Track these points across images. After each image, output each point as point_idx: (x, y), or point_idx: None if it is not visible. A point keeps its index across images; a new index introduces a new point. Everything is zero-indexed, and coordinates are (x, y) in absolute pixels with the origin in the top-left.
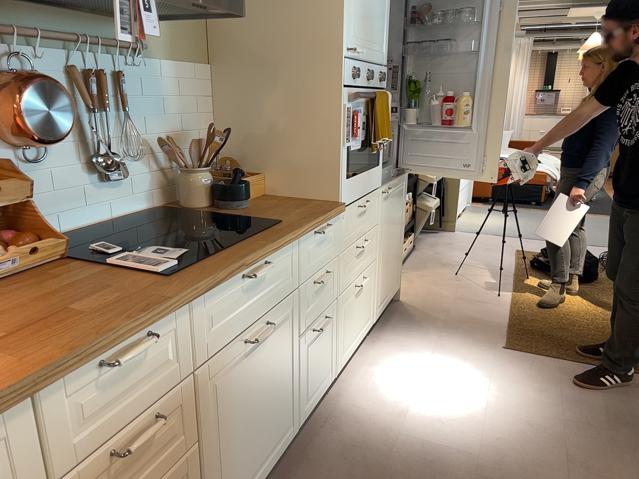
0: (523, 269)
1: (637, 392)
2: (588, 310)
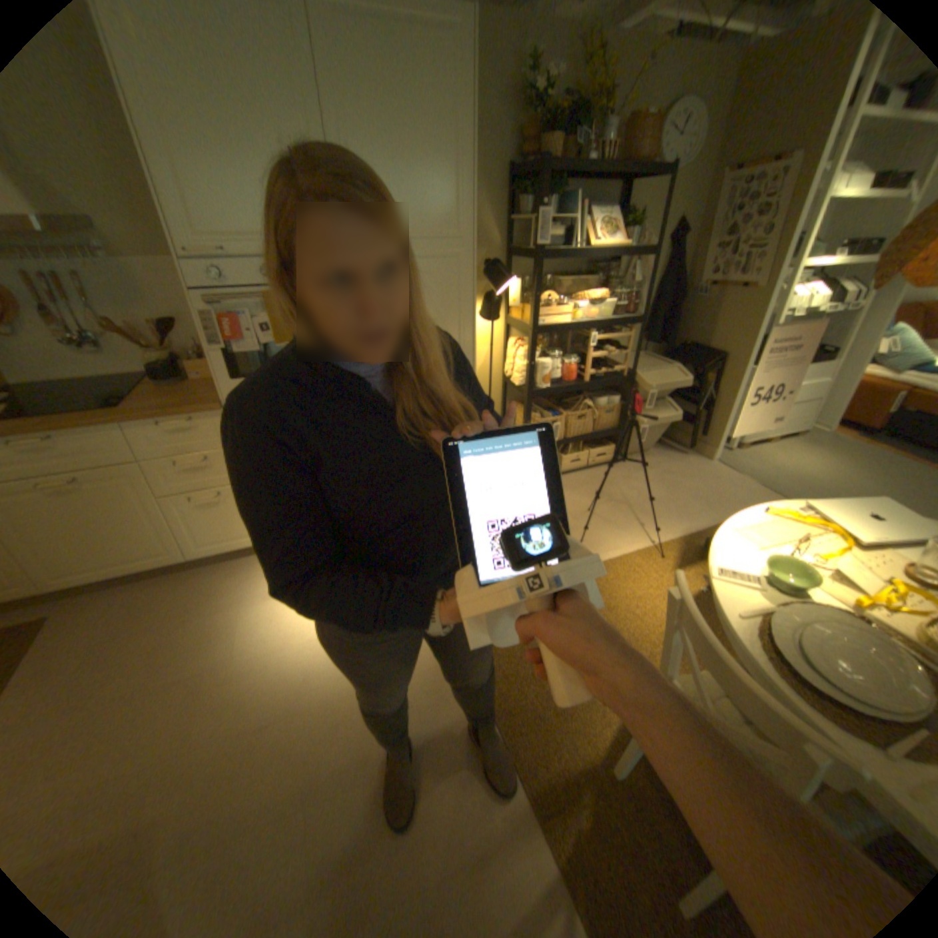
0: (688, 545)
1: (456, 756)
2: (646, 641)
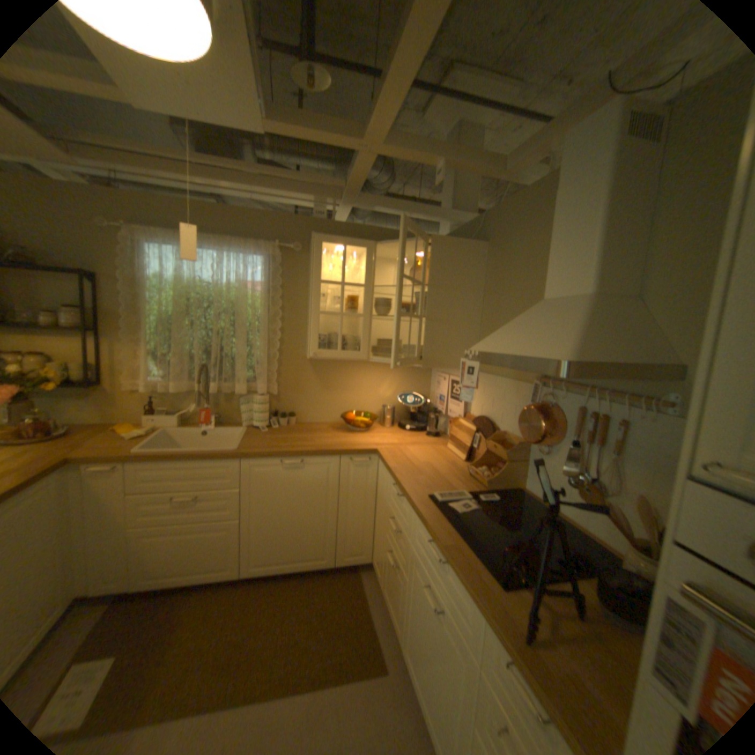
0: None
1: None
2: None
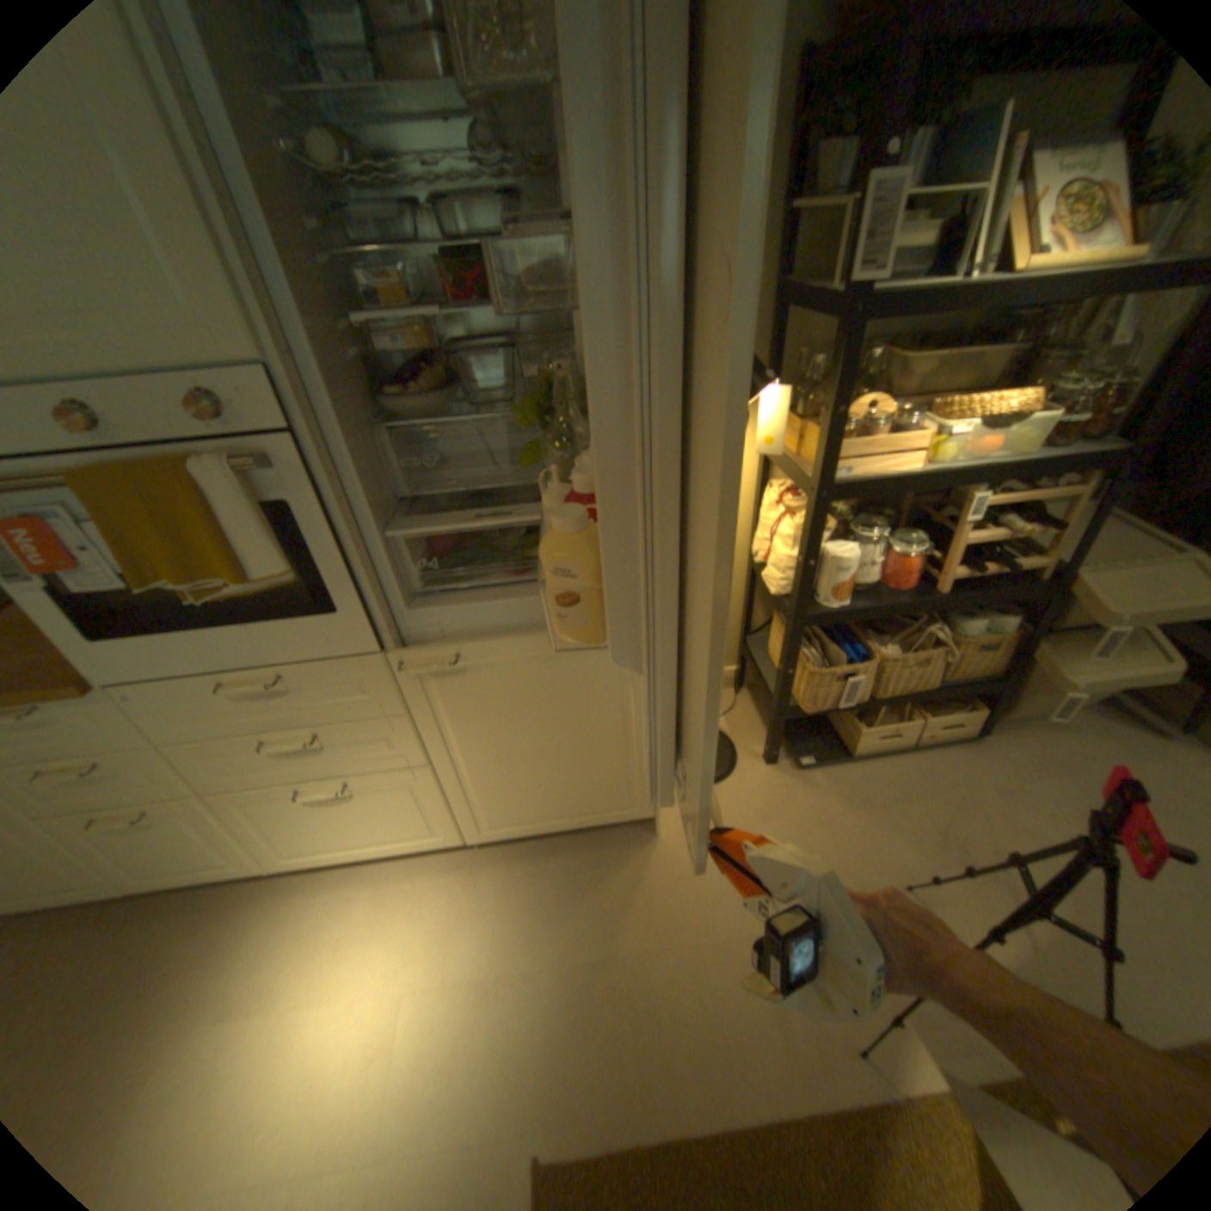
0: None
1: None
2: None
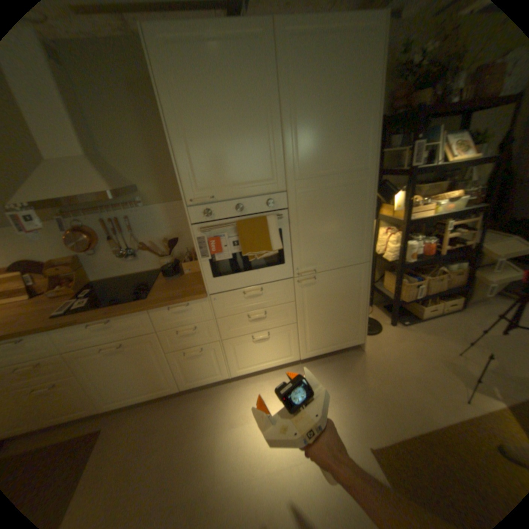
0: None
1: None
2: None
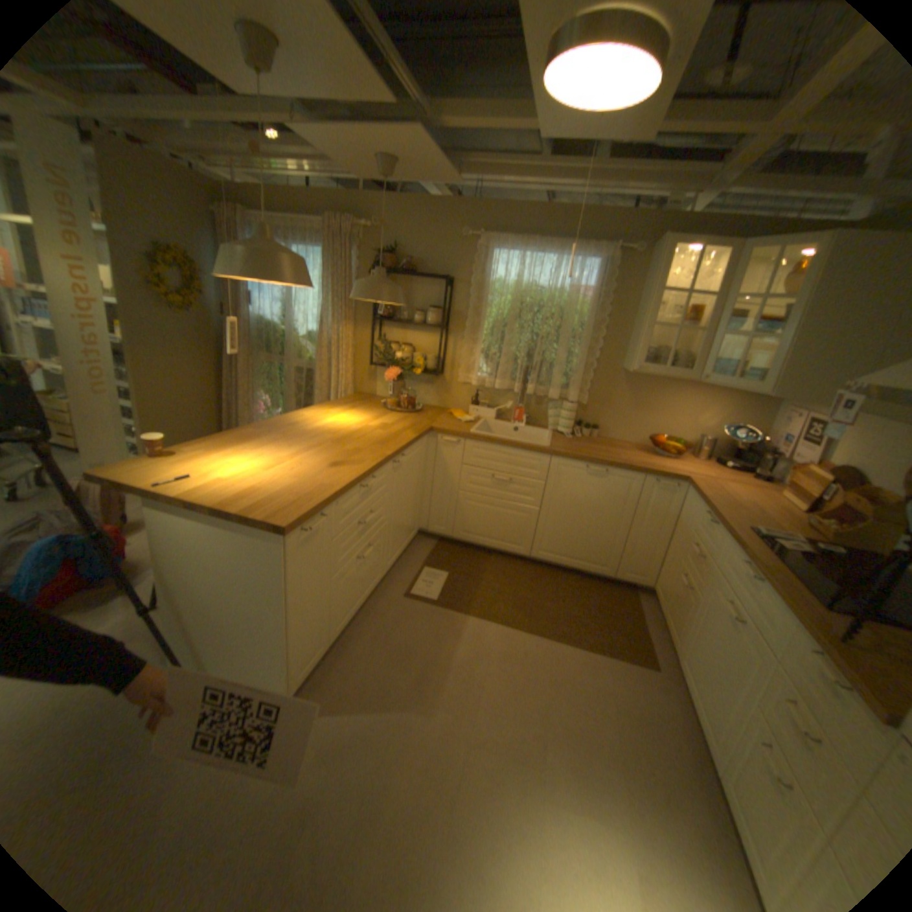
0: None
1: None
2: None
